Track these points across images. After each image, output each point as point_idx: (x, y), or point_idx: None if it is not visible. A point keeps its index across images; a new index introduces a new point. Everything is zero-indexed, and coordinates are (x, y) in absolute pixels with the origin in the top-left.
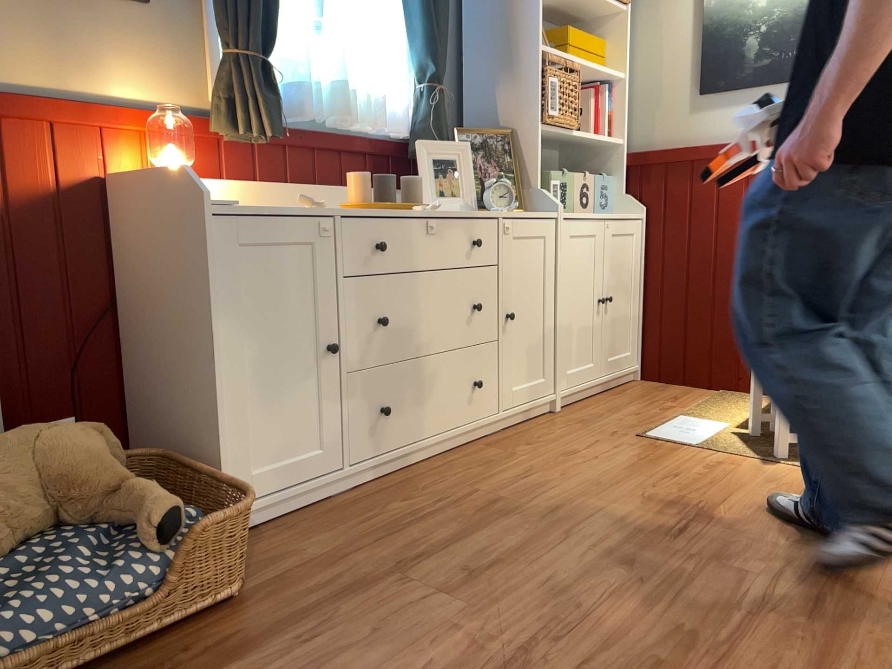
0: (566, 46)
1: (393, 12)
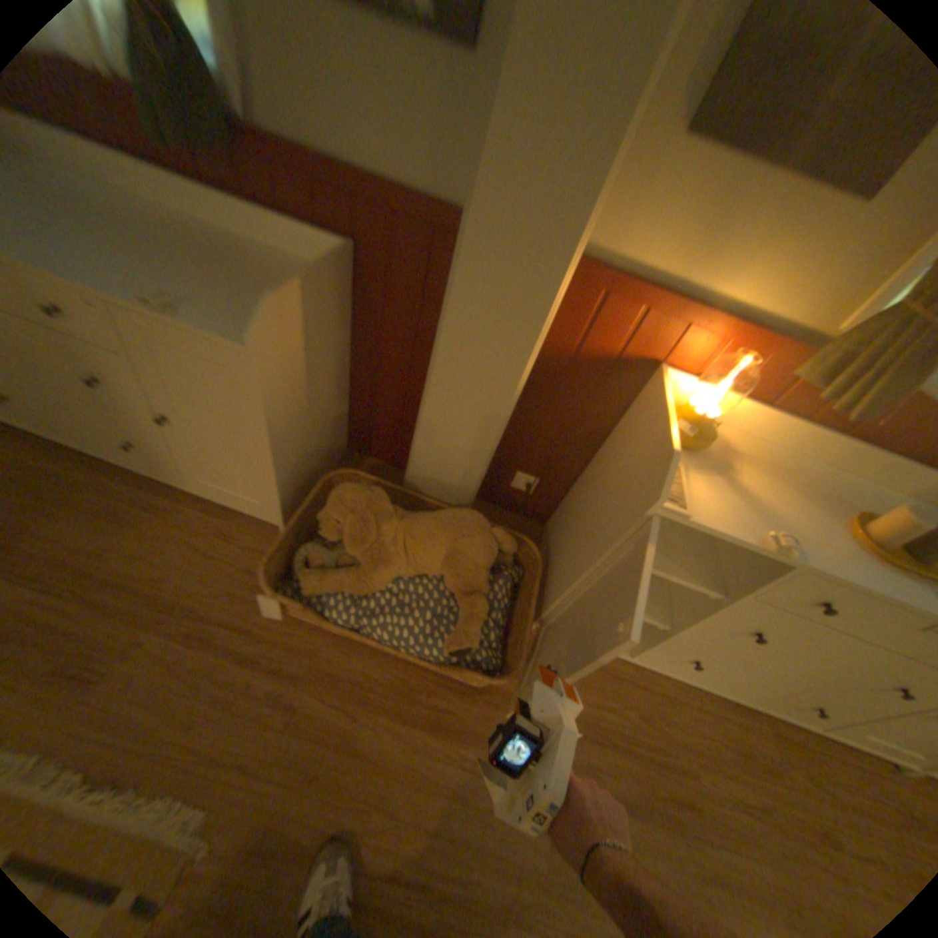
0: None
1: None
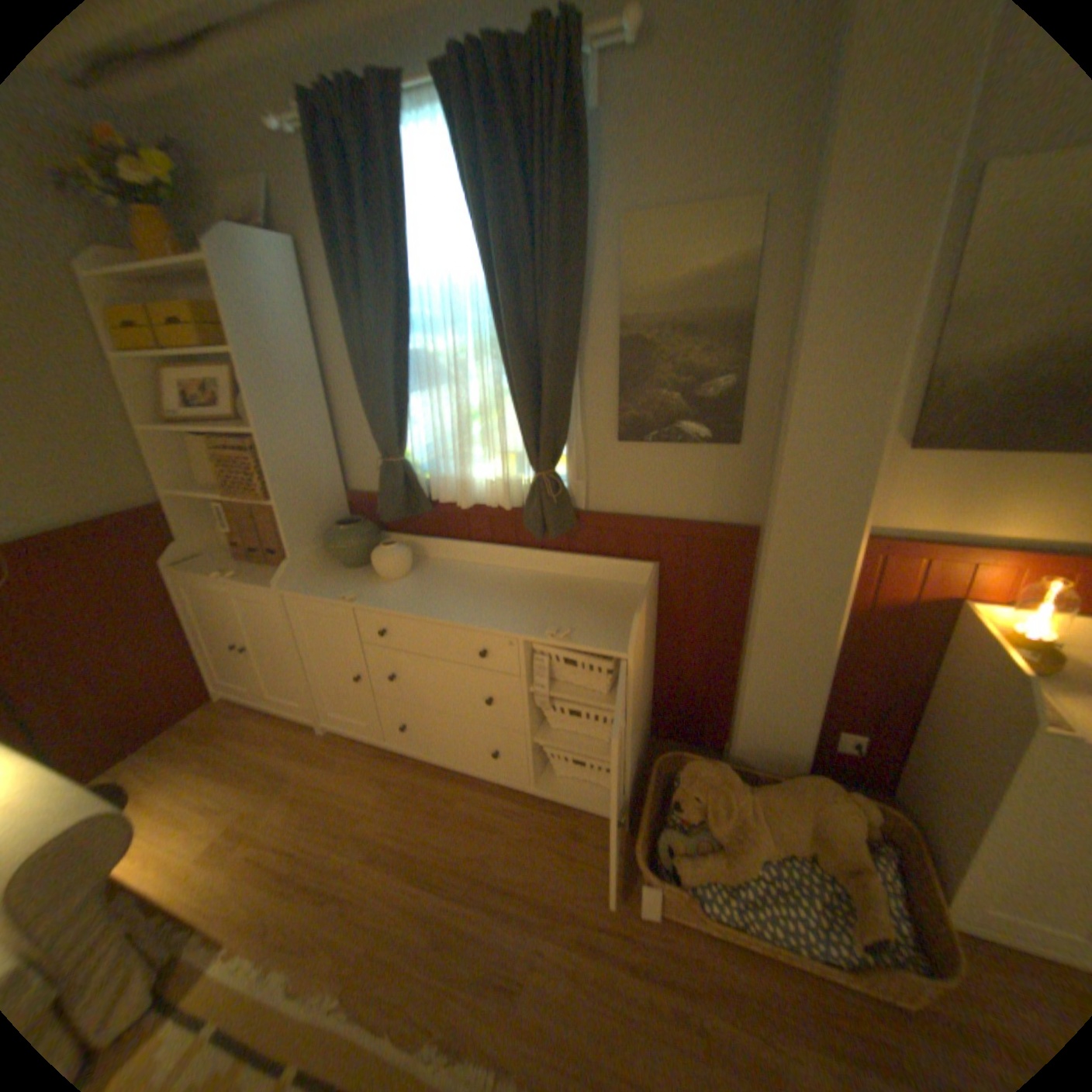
0: None
1: None
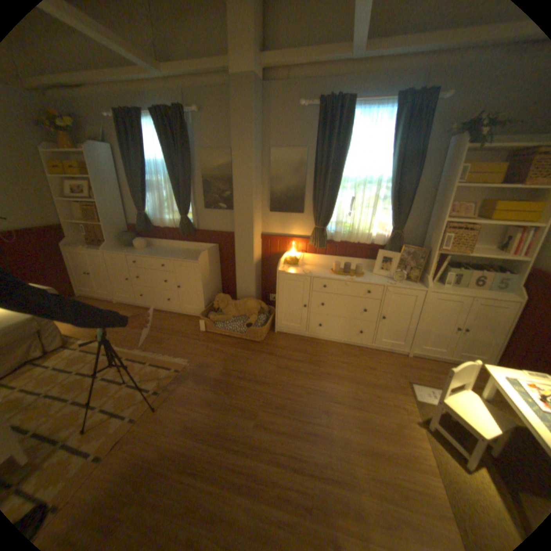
0: (493, 210)
1: (387, 203)
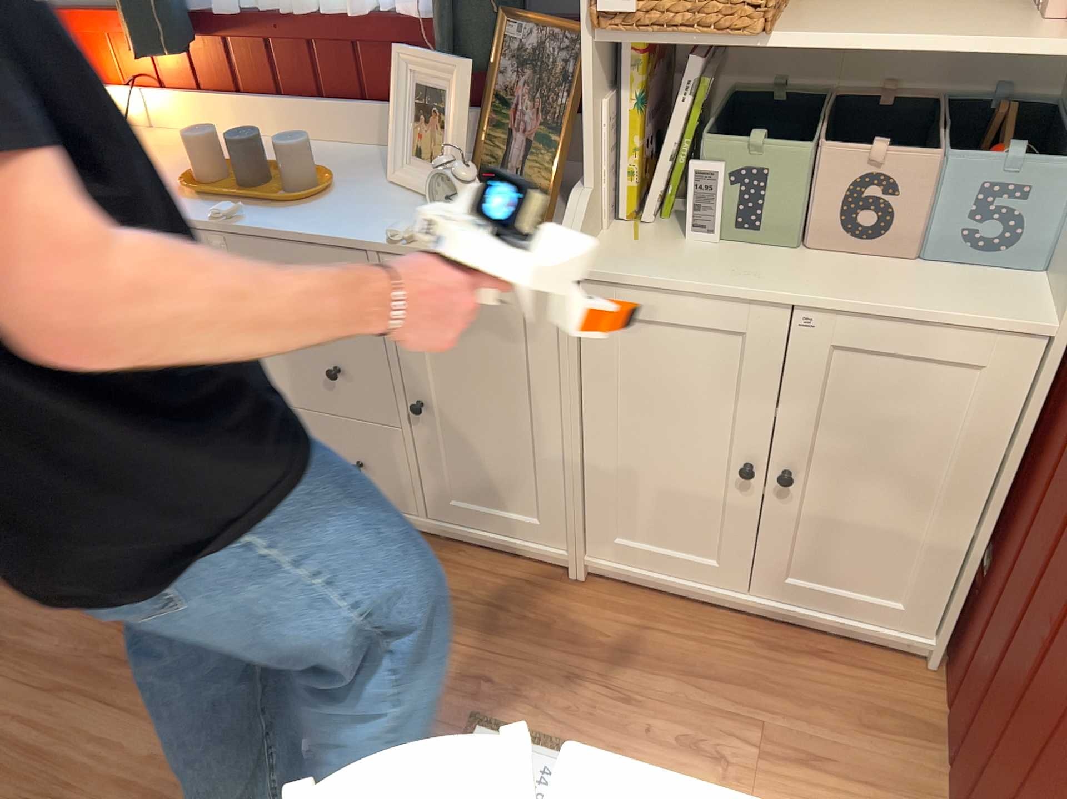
0: None
1: None
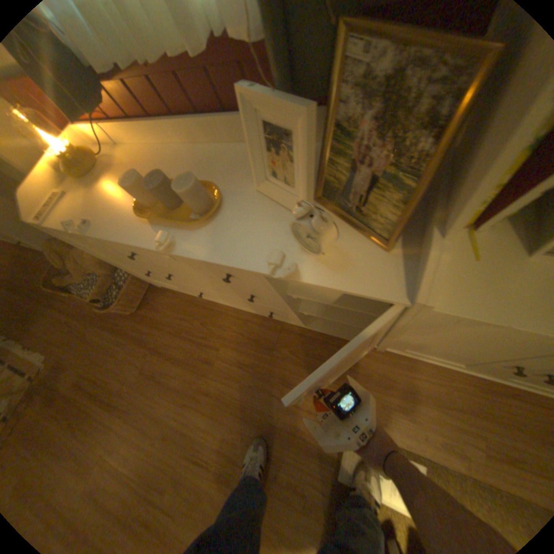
0: None
1: None
